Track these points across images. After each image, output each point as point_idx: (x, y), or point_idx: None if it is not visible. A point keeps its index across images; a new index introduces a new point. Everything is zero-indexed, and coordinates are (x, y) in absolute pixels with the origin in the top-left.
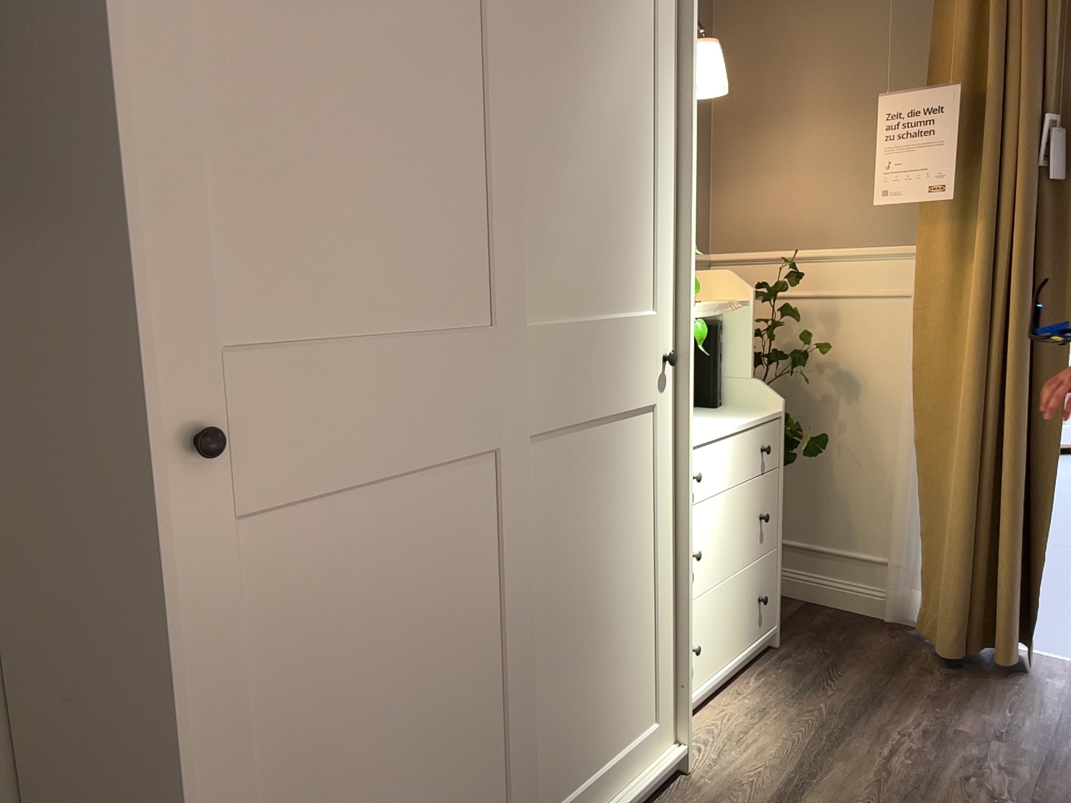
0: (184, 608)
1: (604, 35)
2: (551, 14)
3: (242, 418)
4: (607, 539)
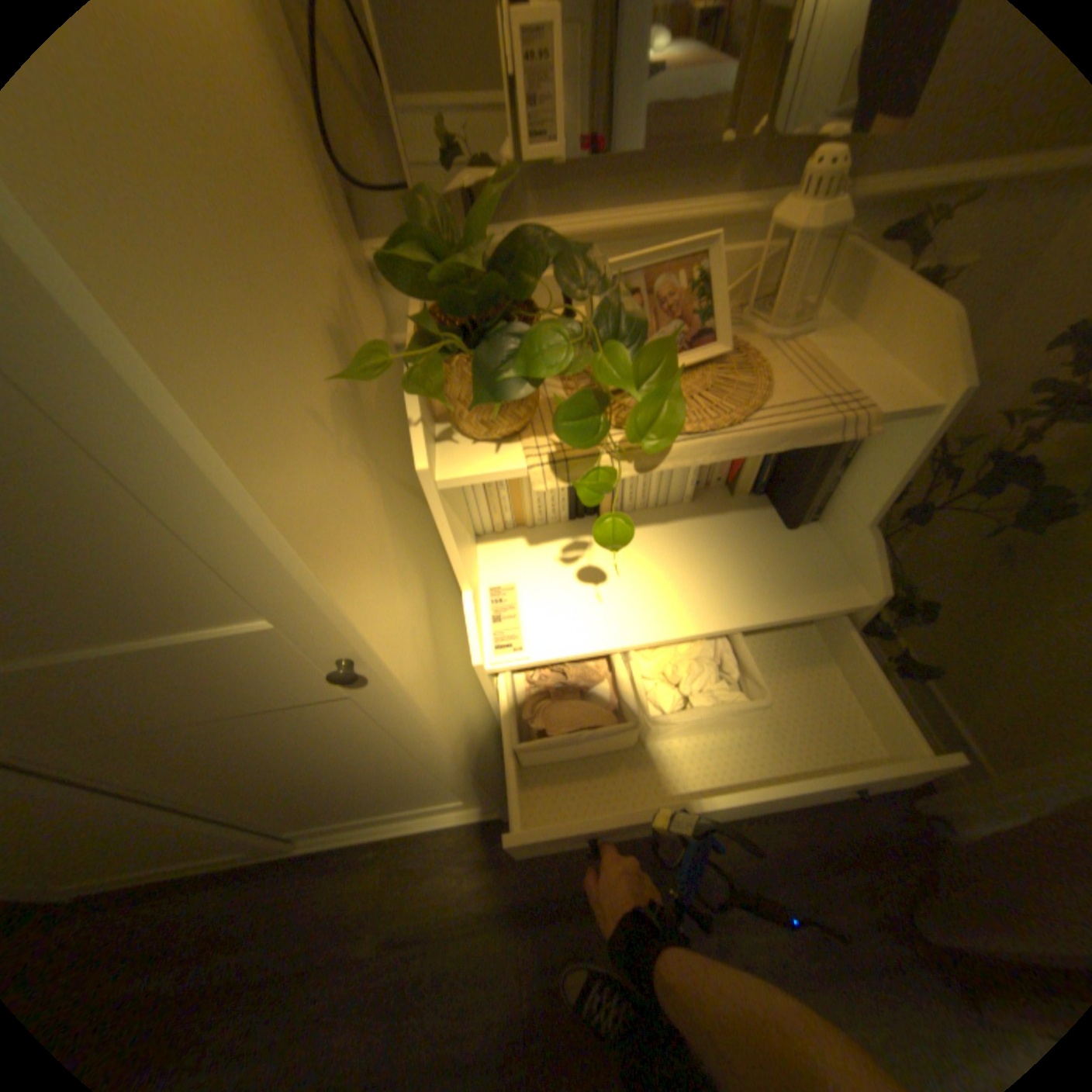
0: None
1: None
2: None
3: None
4: (290, 768)
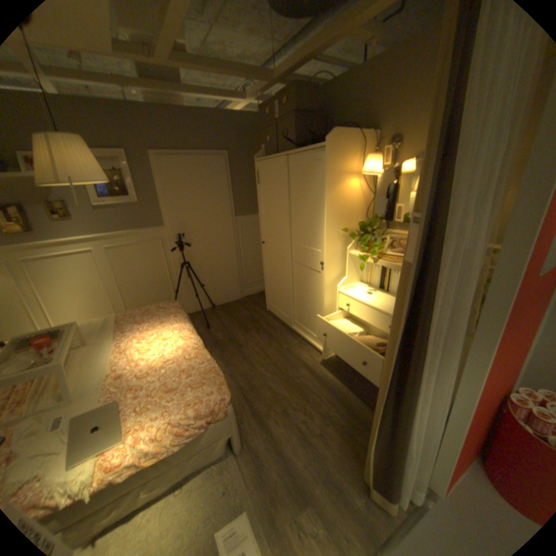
0: (263, 257)
1: (307, 190)
2: (297, 190)
3: (266, 243)
4: (308, 291)
